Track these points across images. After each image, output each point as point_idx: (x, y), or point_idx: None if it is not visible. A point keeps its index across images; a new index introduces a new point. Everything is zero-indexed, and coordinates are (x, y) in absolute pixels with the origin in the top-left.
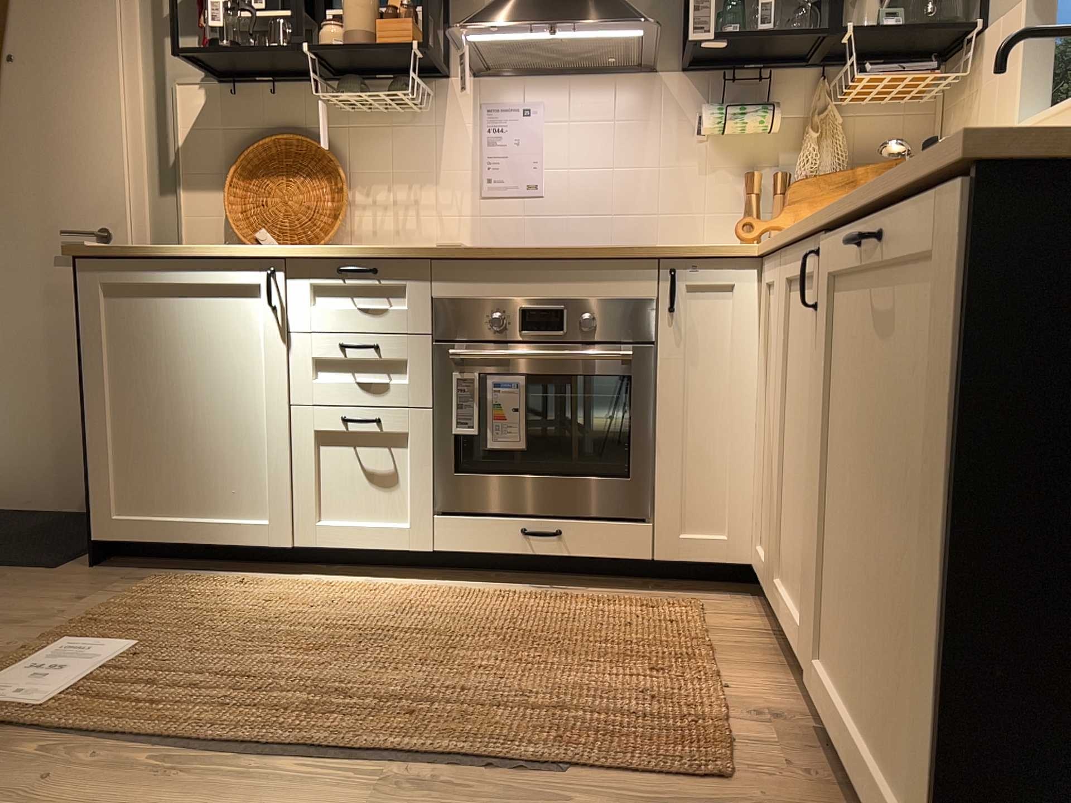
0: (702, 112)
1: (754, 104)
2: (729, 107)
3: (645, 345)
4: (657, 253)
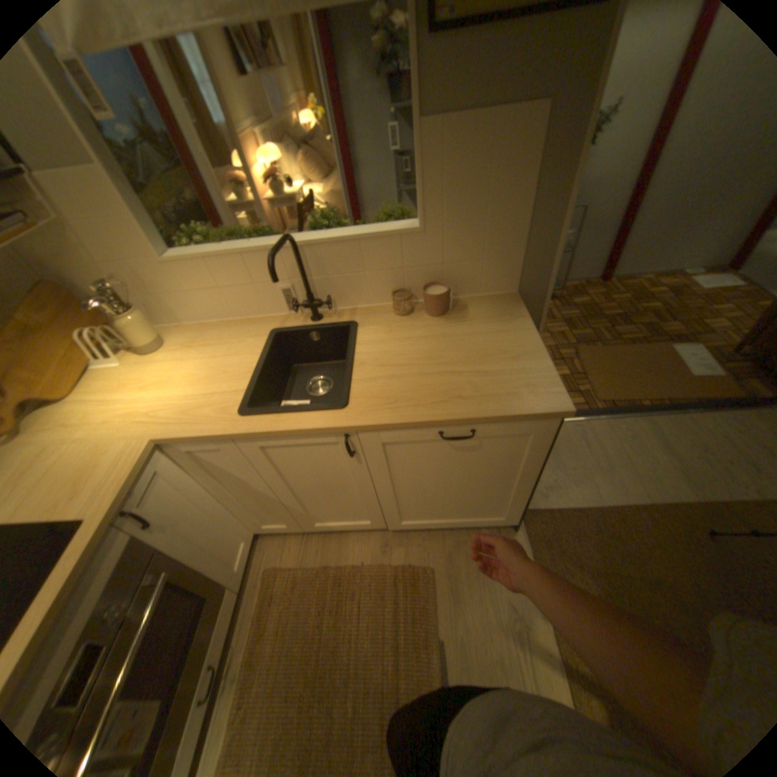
0: None
1: None
2: None
3: (146, 562)
4: (104, 523)
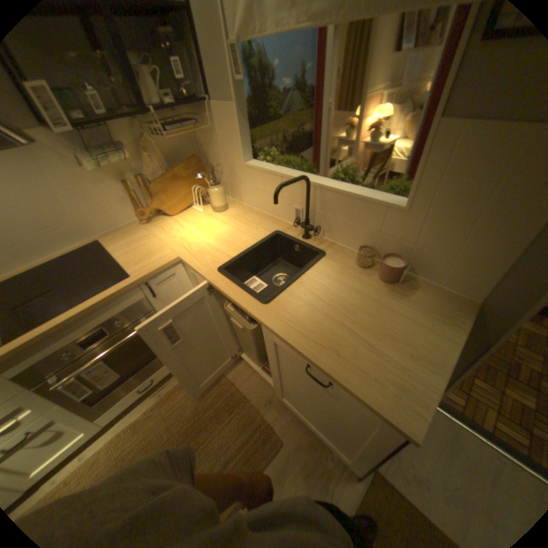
0: (76, 155)
1: (107, 146)
2: (94, 152)
3: (146, 313)
4: (133, 284)
